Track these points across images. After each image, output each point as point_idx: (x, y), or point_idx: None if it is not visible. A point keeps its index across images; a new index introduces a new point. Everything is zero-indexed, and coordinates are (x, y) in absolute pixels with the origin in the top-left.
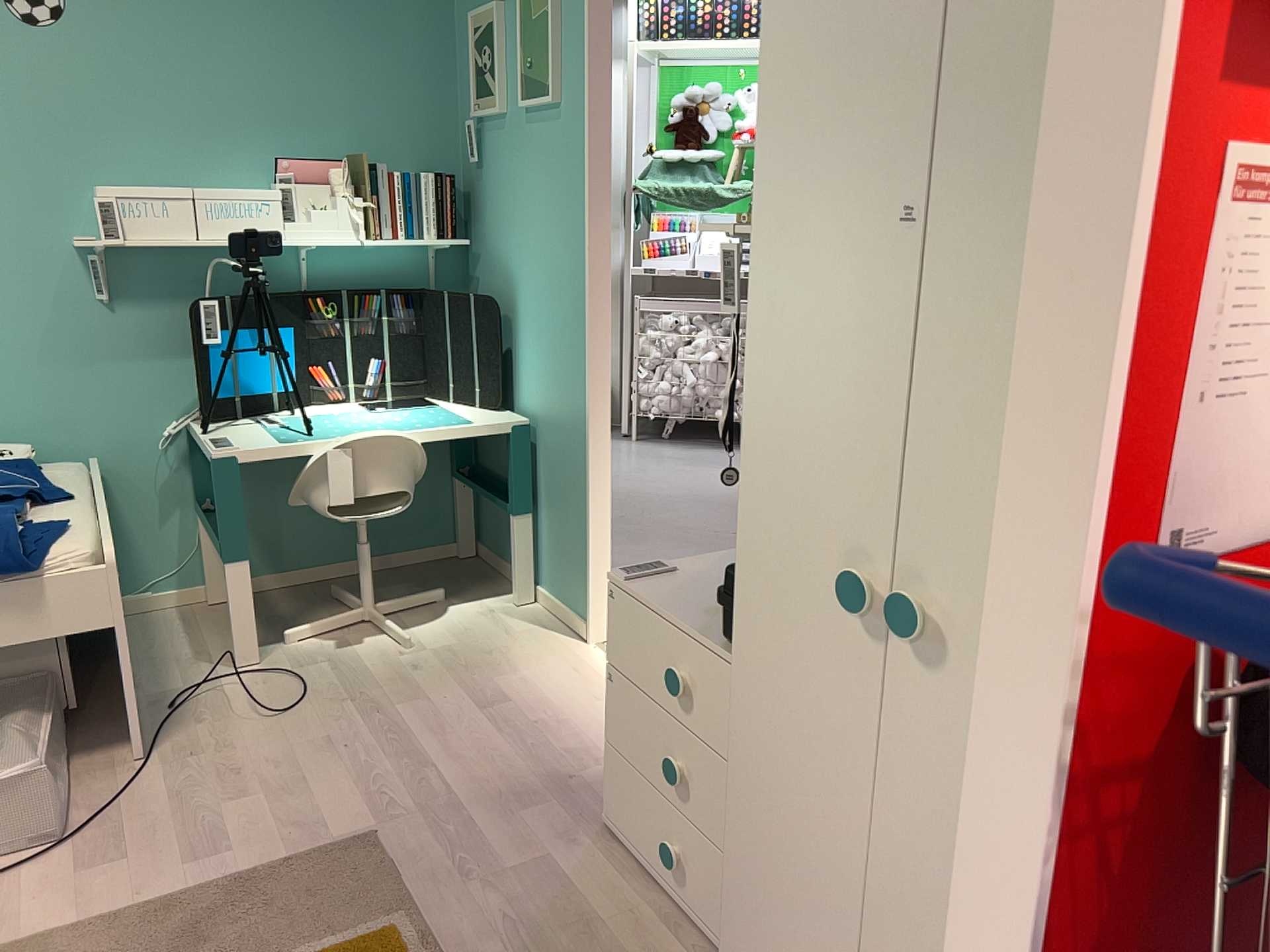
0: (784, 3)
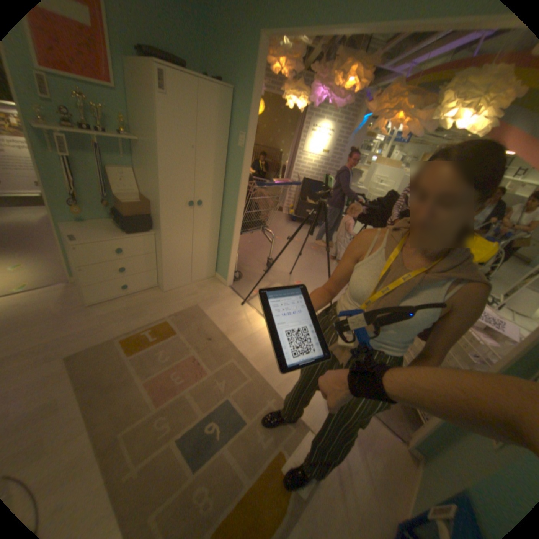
0: (163, 106)
